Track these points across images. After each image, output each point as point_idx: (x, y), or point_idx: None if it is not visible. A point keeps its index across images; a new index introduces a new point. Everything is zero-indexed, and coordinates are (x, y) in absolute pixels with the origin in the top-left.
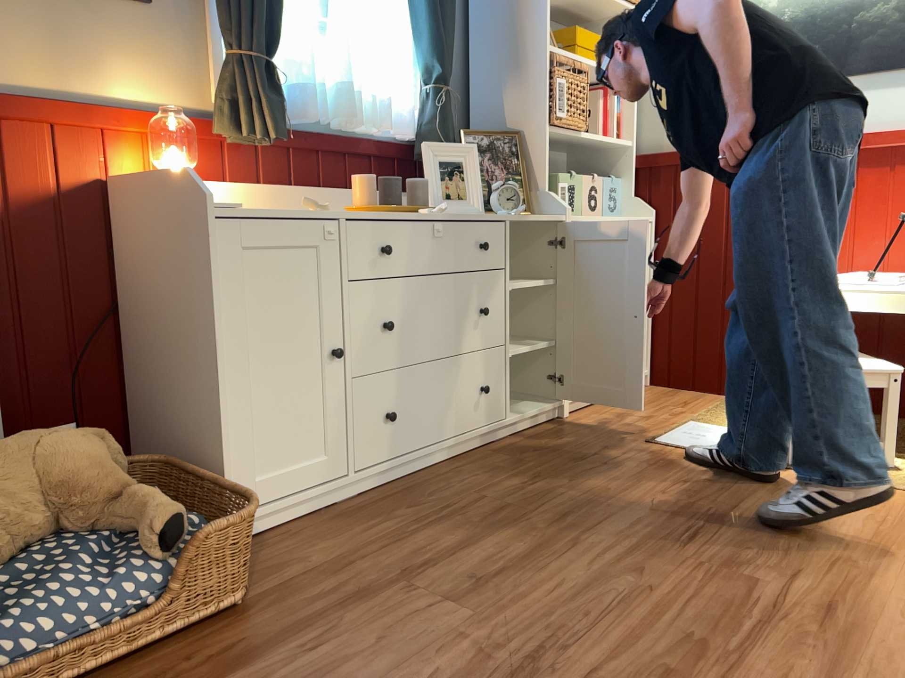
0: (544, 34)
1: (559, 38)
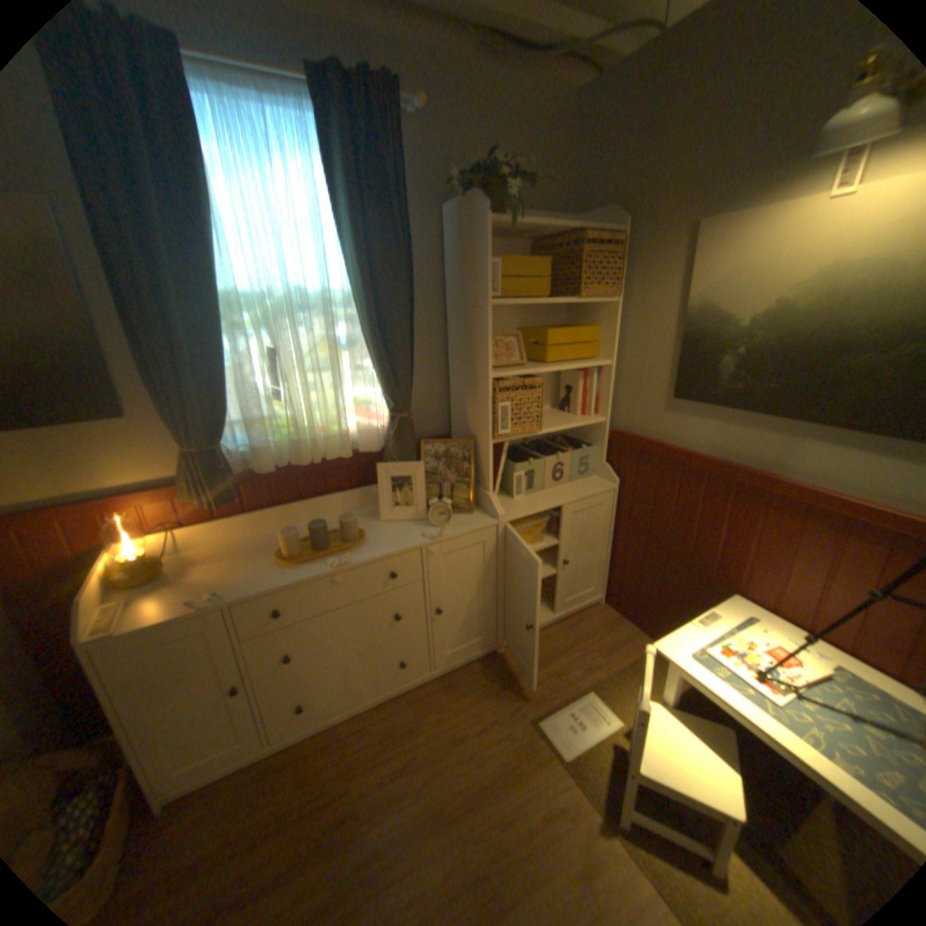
0: (486, 364)
1: (535, 333)
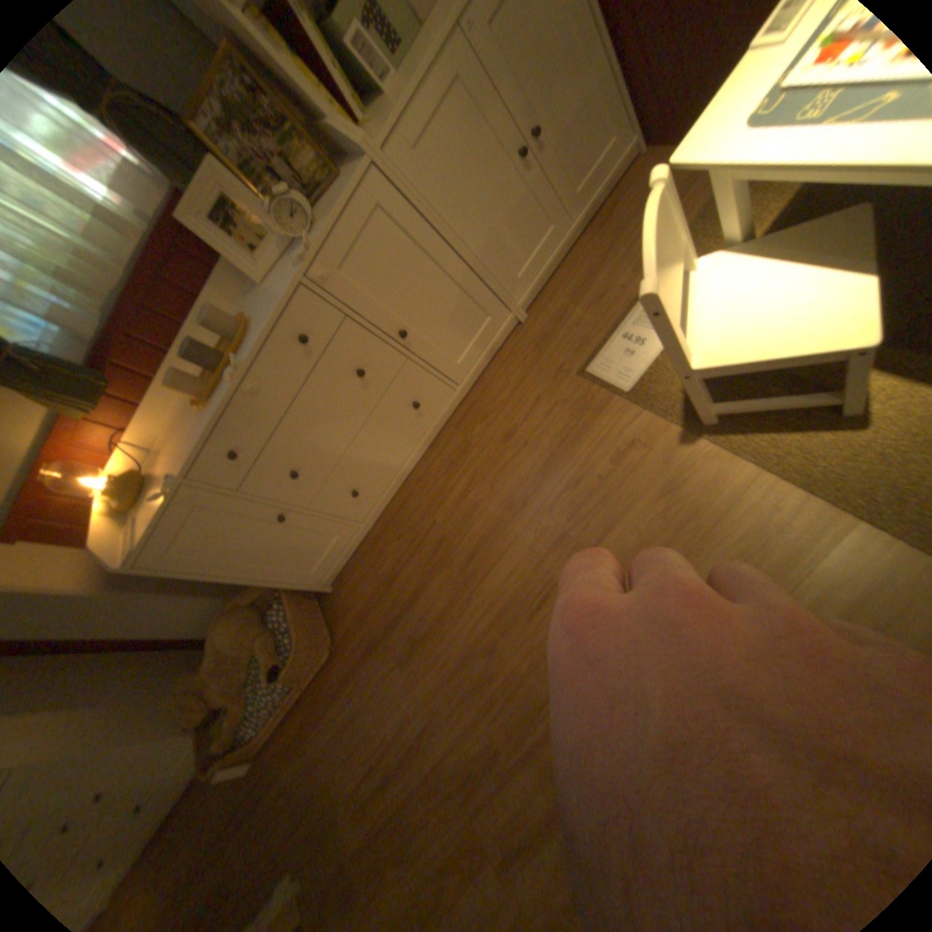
0: None
1: None
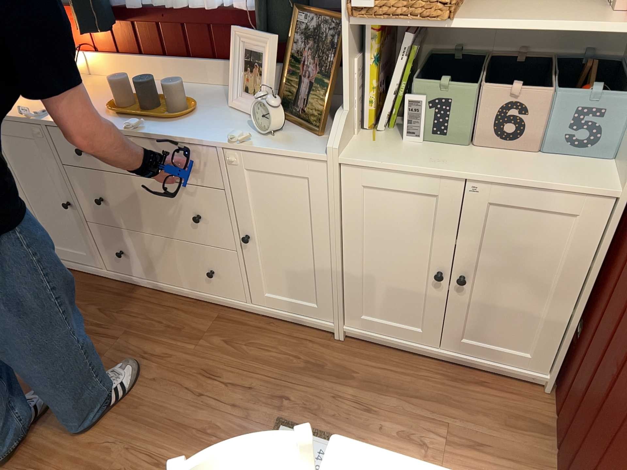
0: None
1: None
